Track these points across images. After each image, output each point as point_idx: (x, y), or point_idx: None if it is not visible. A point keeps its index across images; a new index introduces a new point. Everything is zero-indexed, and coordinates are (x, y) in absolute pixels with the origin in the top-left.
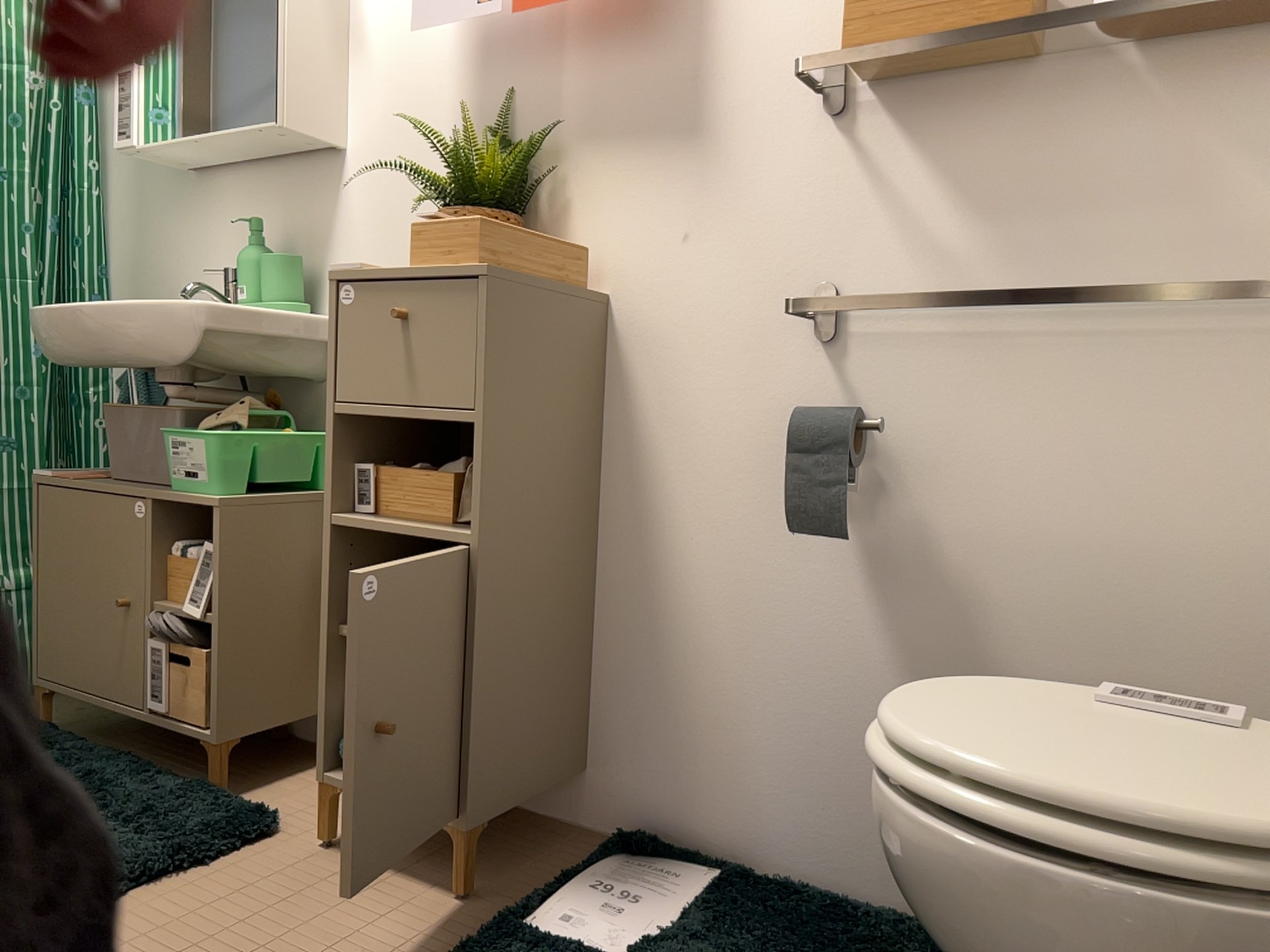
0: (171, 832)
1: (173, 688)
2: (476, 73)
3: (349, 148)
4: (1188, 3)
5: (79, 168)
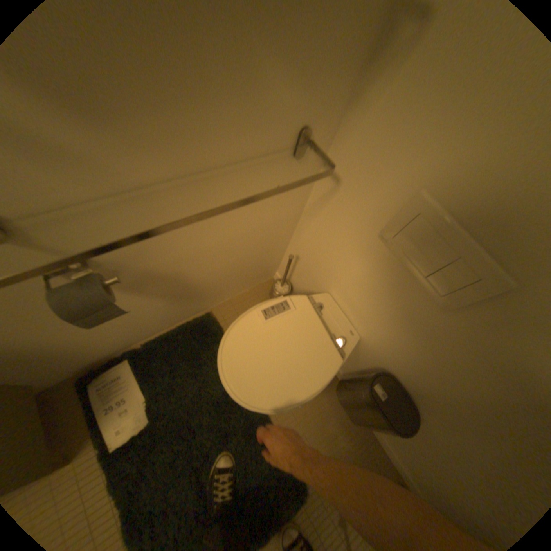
0: None
1: None
2: None
3: None
4: None
5: None
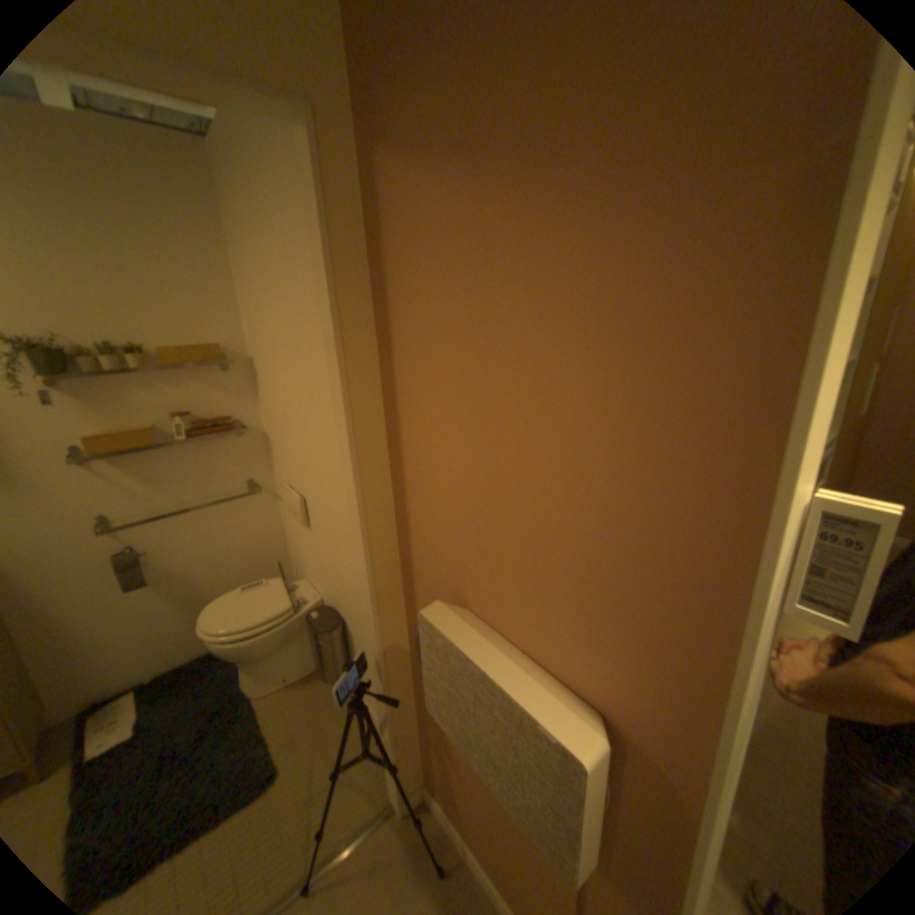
0: None
1: None
2: None
3: None
4: (197, 427)
5: None
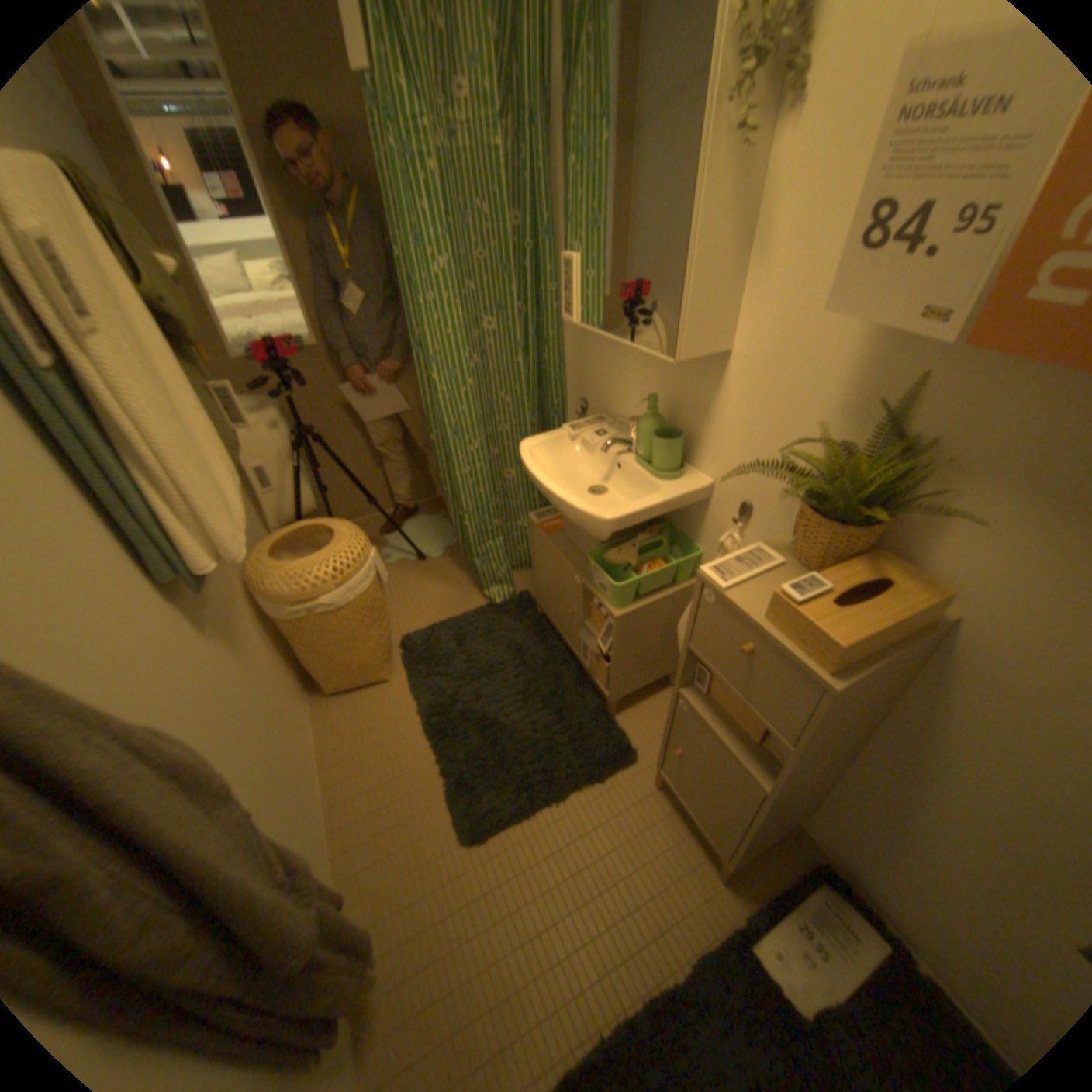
0: (590, 757)
1: (593, 663)
2: (889, 330)
3: (734, 348)
4: None
5: (543, 273)
